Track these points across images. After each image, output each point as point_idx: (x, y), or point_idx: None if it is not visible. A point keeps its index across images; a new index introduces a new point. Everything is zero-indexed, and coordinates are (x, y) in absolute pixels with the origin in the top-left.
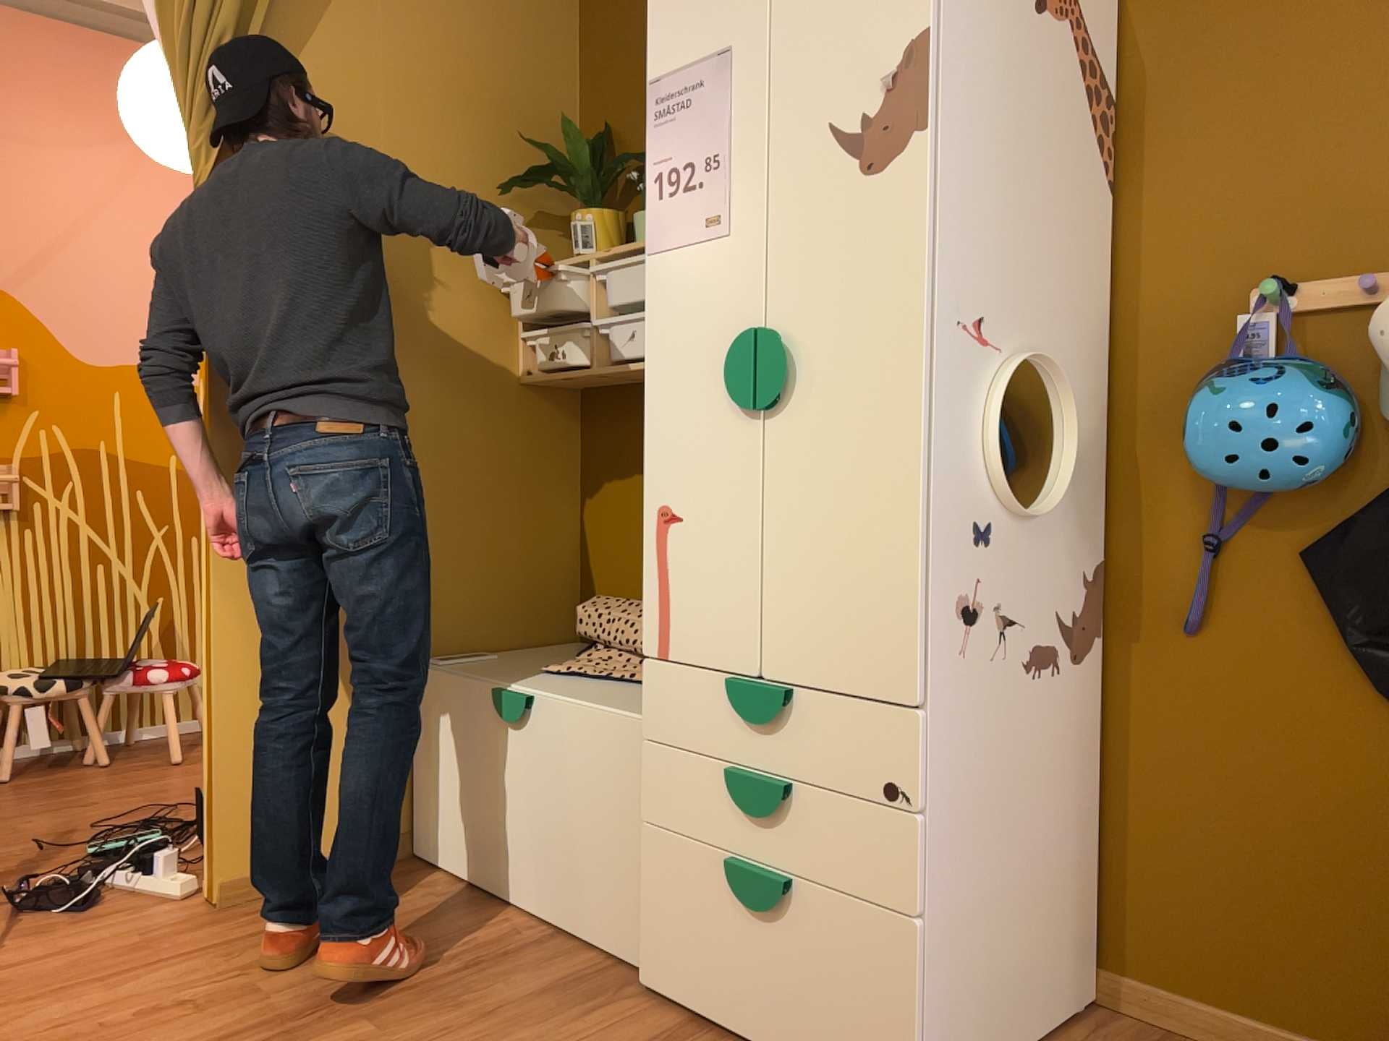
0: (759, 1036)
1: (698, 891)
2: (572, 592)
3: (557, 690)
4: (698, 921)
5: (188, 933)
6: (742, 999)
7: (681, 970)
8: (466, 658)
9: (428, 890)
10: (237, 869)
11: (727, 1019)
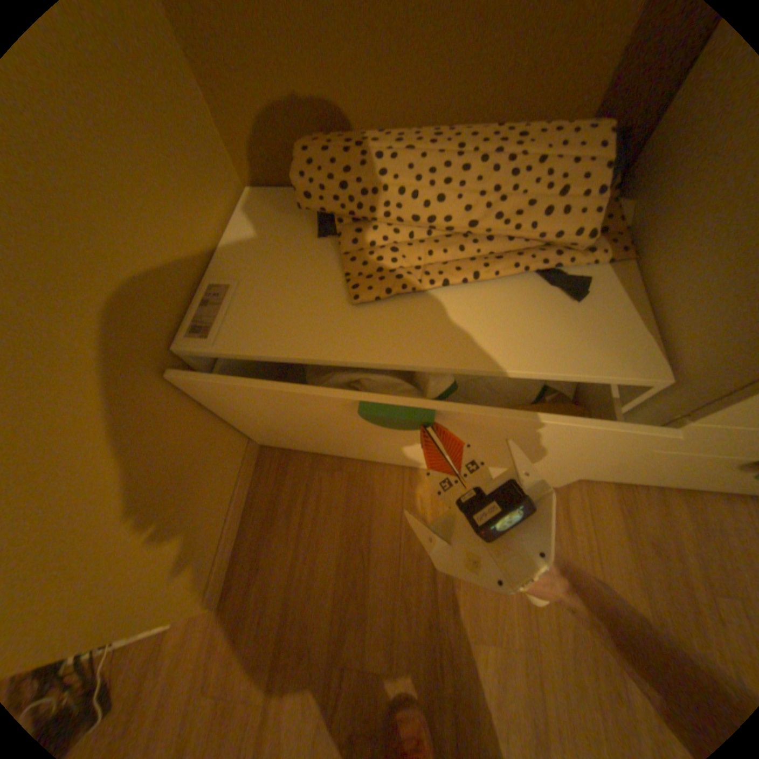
0: (686, 486)
1: (684, 464)
2: (208, 124)
3: (447, 348)
4: (667, 469)
5: (236, 656)
6: (684, 481)
7: (624, 476)
8: (215, 306)
9: (325, 466)
10: (201, 589)
11: (658, 483)
